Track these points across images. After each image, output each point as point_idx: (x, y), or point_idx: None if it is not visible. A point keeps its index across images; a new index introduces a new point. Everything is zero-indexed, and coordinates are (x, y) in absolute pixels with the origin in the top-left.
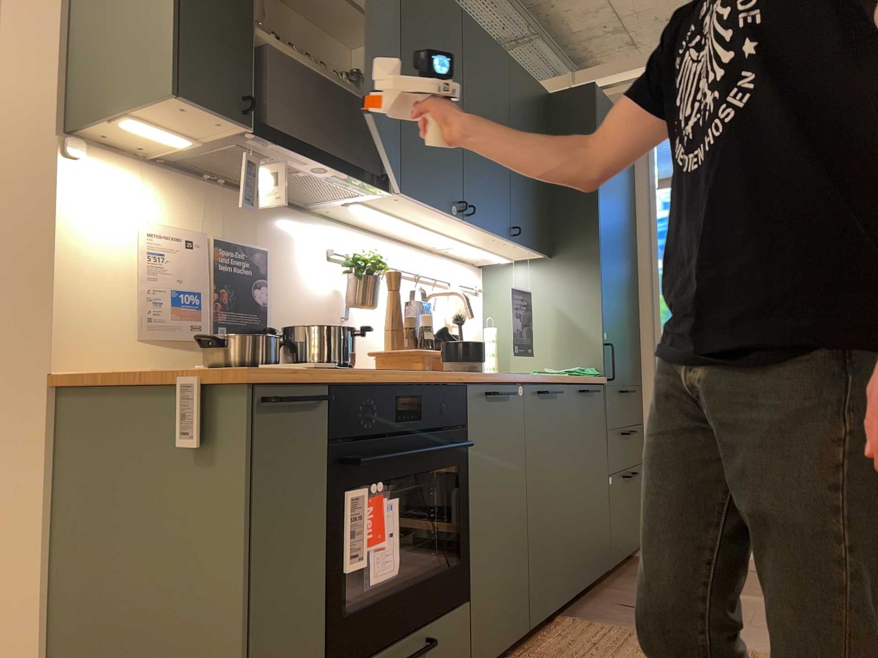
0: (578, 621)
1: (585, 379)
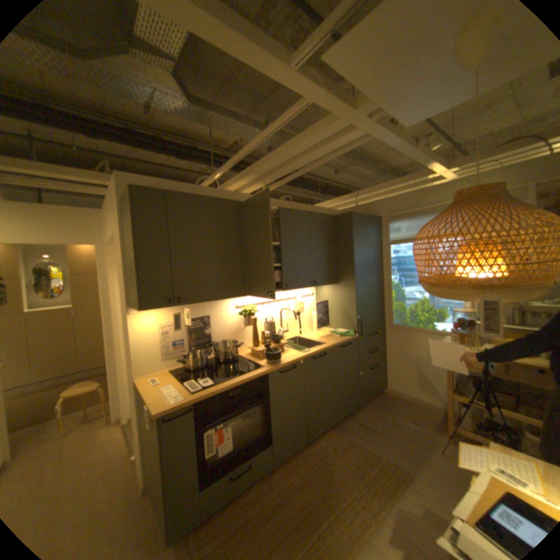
0: (336, 434)
1: (344, 339)
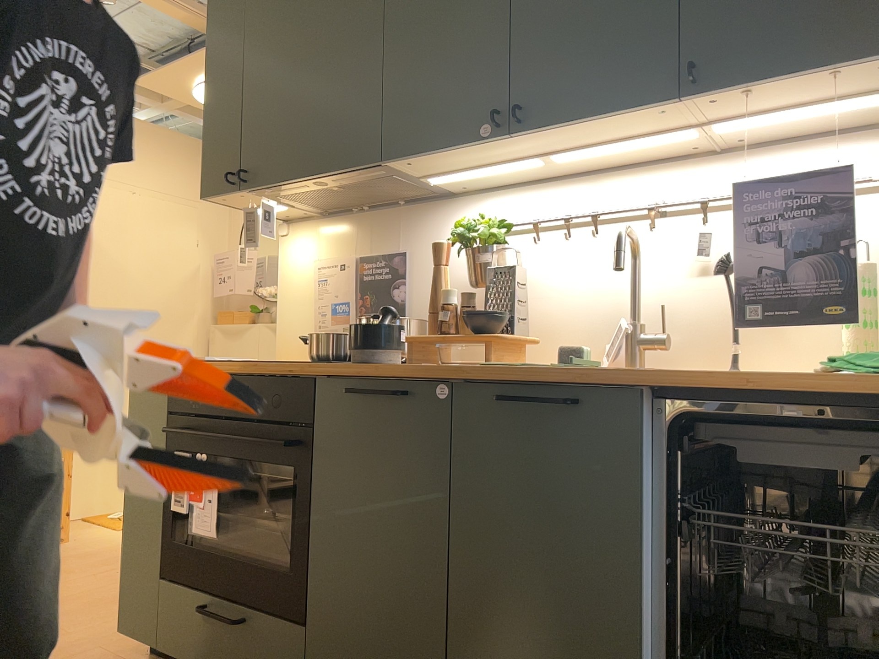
0: None
1: (807, 381)
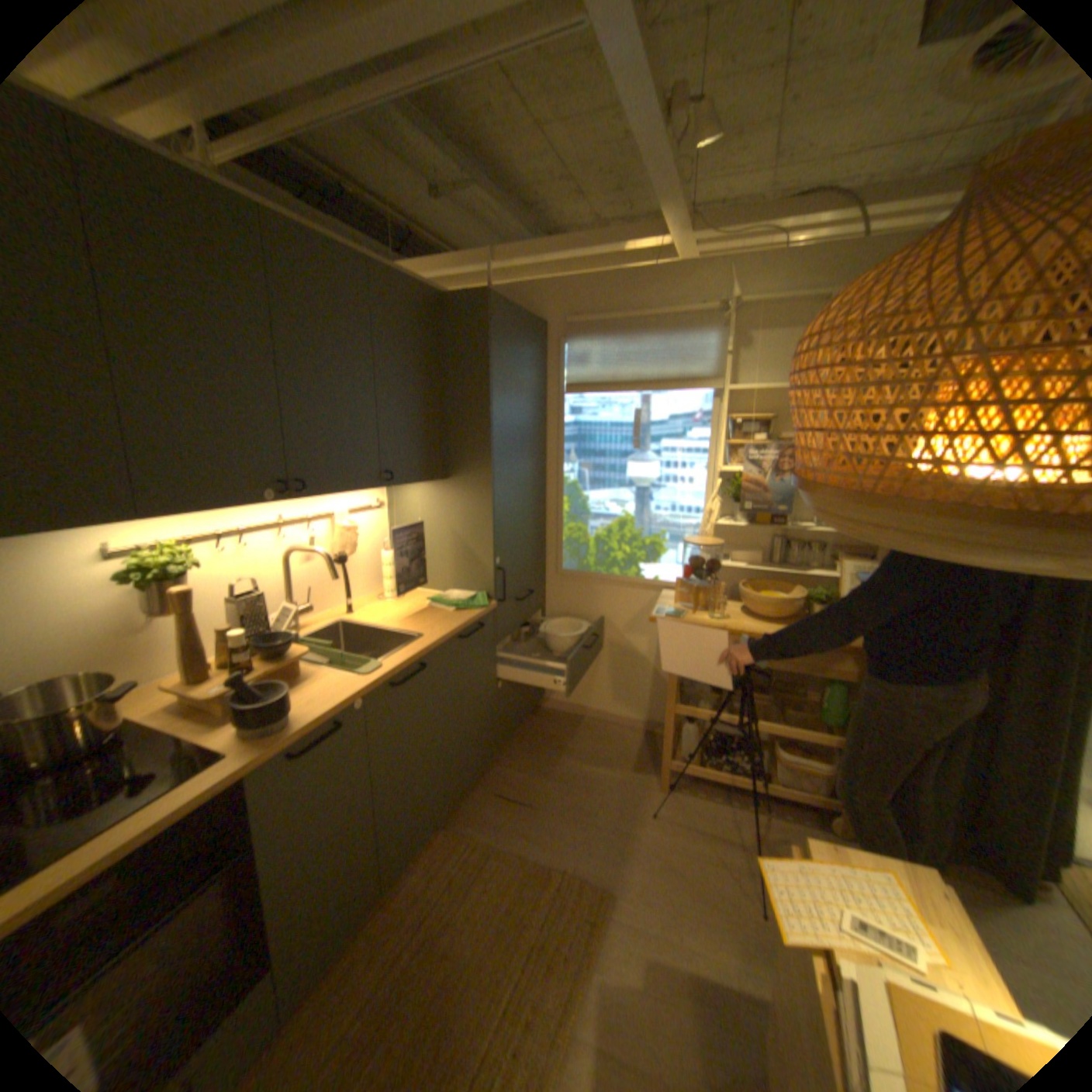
0: (449, 839)
1: (468, 618)
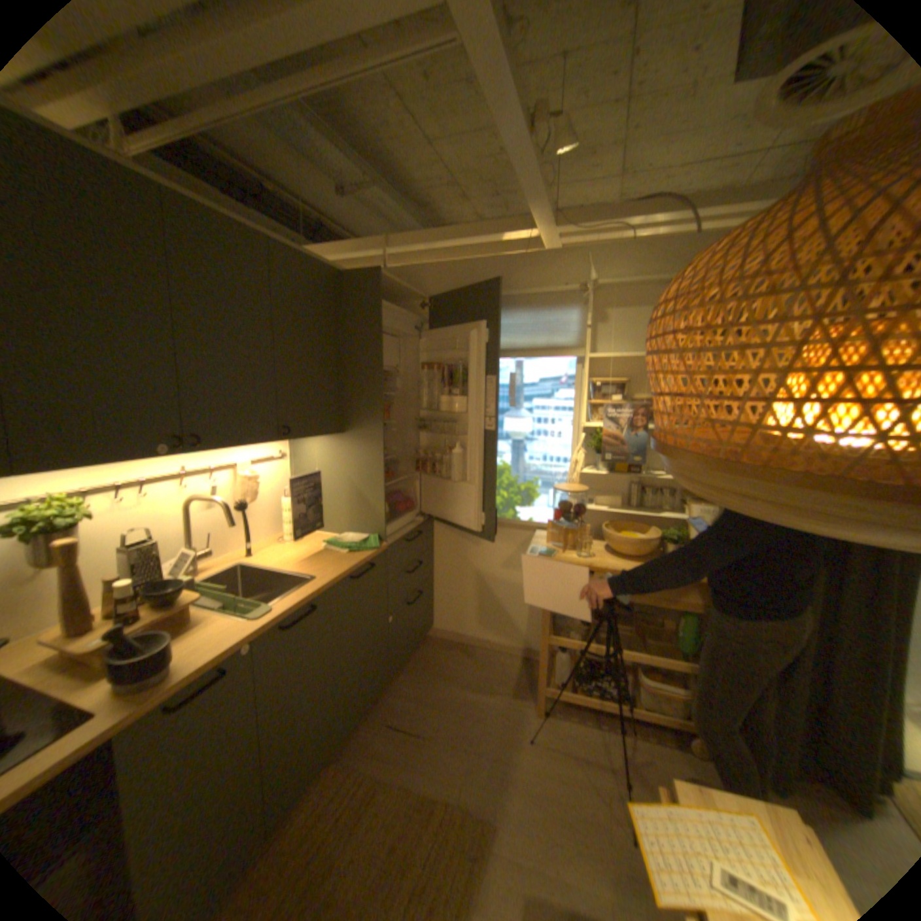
0: (338, 774)
1: (359, 560)
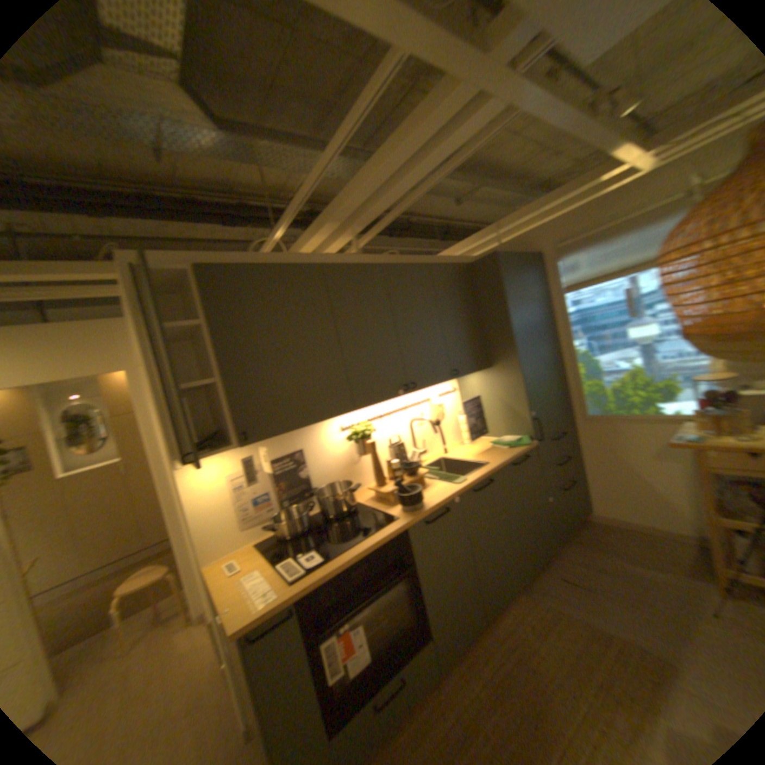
0: (529, 601)
1: (518, 452)
